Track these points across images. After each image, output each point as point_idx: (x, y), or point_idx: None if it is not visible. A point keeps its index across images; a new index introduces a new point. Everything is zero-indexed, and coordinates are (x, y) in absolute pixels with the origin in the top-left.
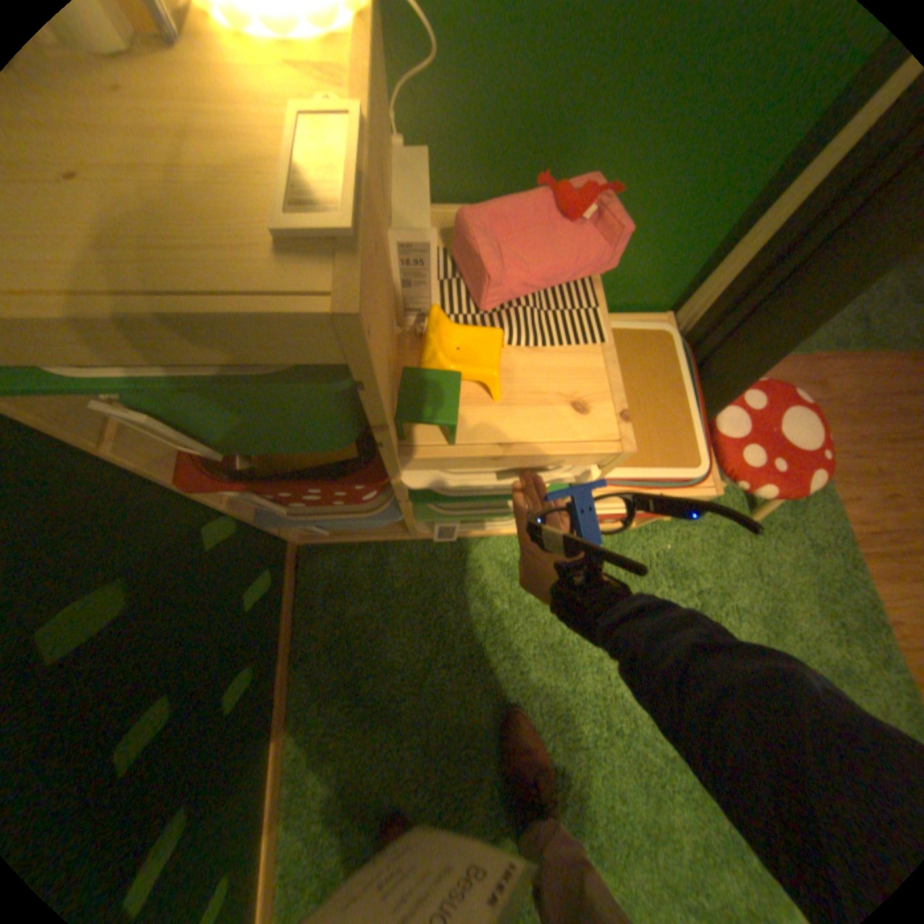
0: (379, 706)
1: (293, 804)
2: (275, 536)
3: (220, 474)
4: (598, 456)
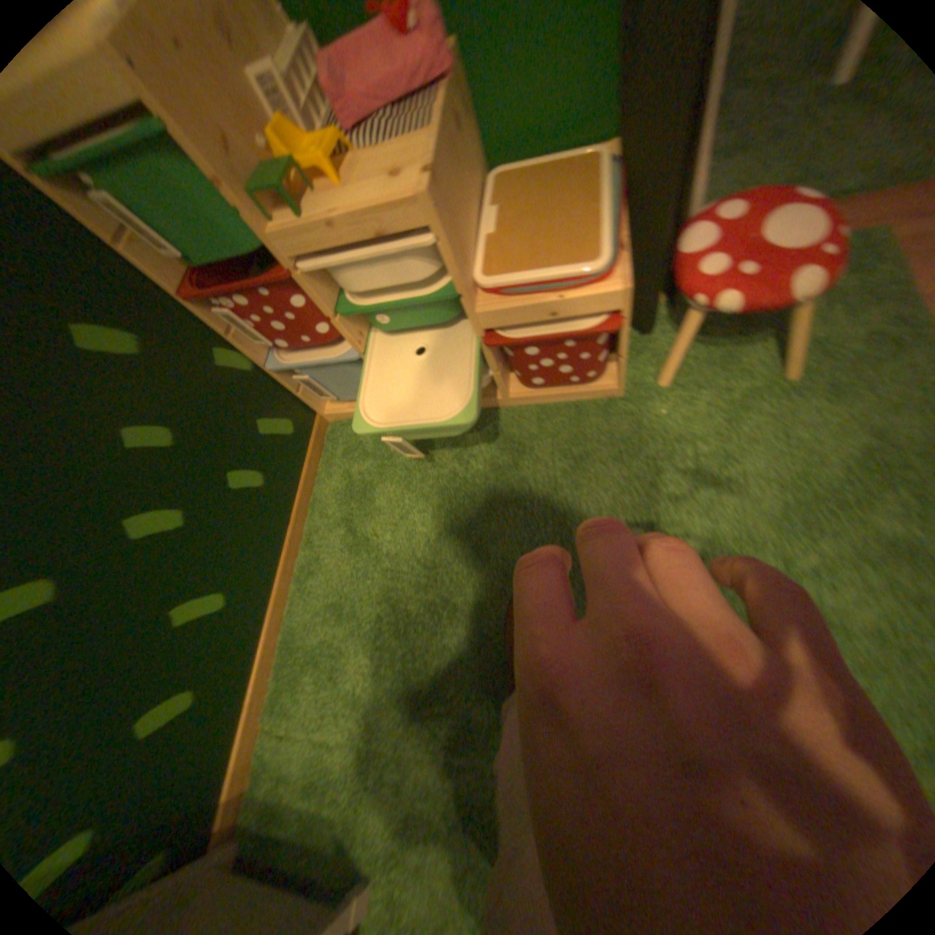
0: (367, 534)
1: (299, 593)
2: (300, 395)
3: (188, 269)
4: (420, 211)
